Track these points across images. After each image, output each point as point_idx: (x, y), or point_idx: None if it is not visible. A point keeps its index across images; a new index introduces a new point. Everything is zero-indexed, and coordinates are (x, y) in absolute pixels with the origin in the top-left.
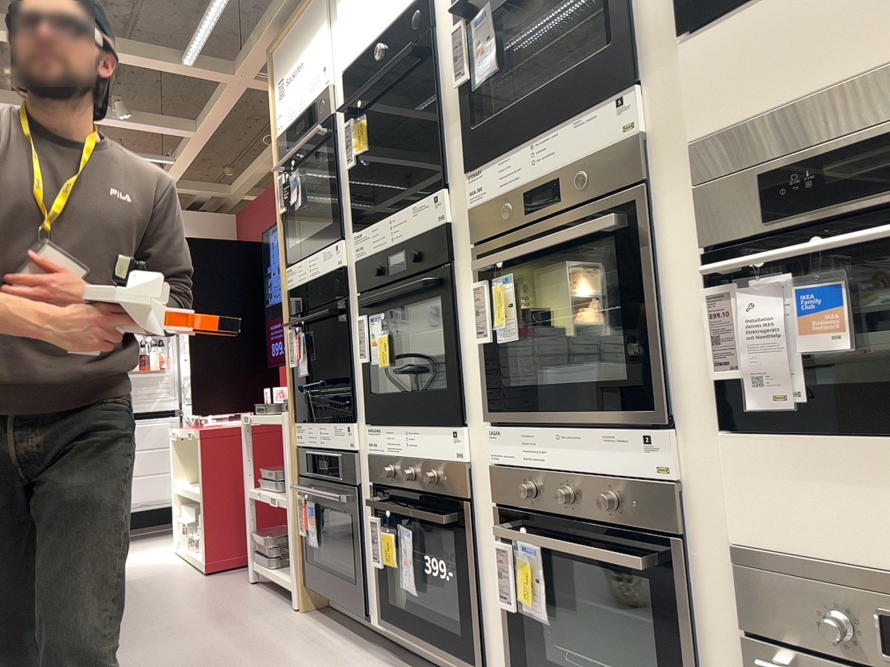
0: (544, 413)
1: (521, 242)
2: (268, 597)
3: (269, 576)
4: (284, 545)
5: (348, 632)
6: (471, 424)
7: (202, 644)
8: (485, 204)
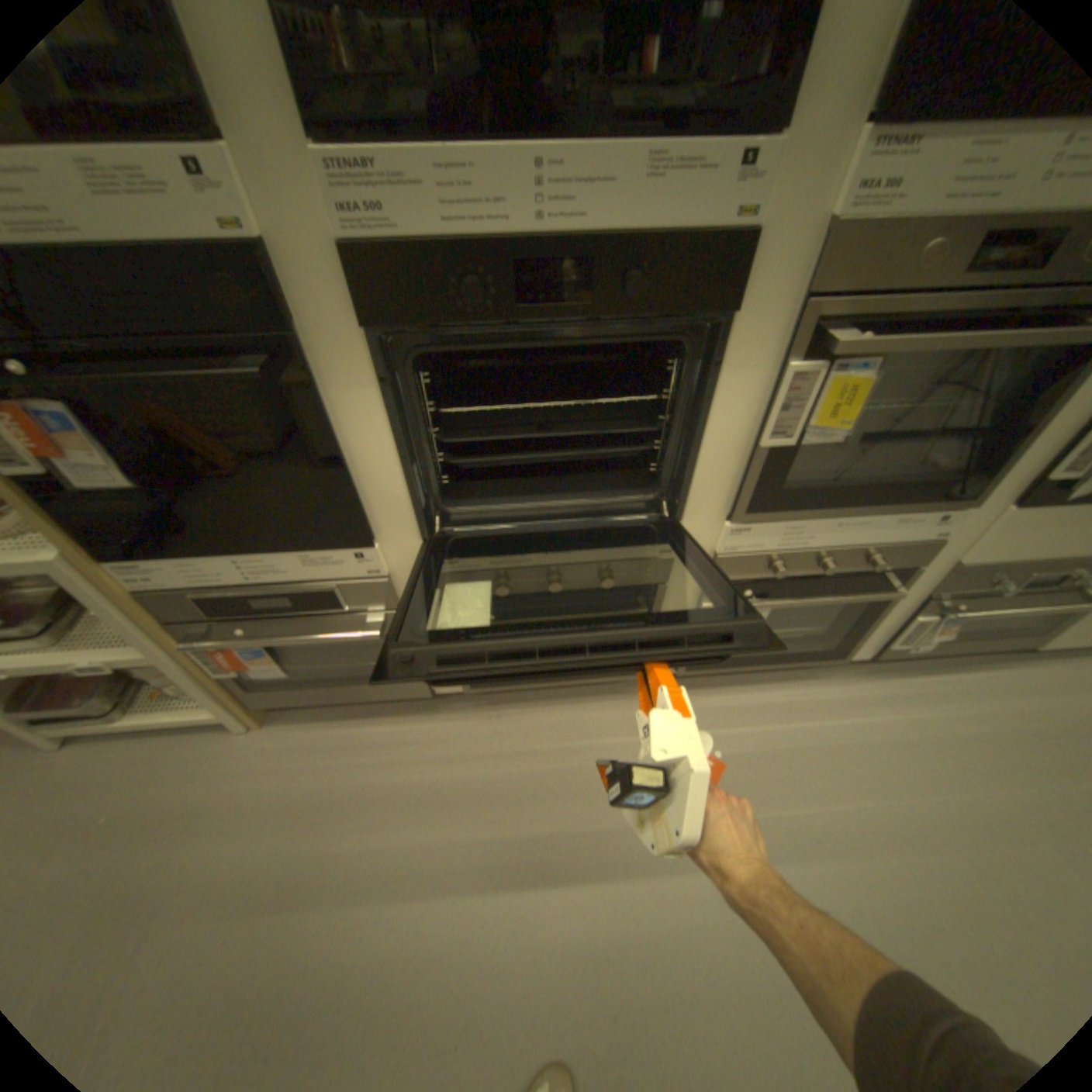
0: (836, 508)
1: (924, 315)
2: (147, 746)
3: (121, 729)
4: (130, 691)
5: (369, 708)
6: (687, 521)
7: (220, 880)
8: (886, 222)
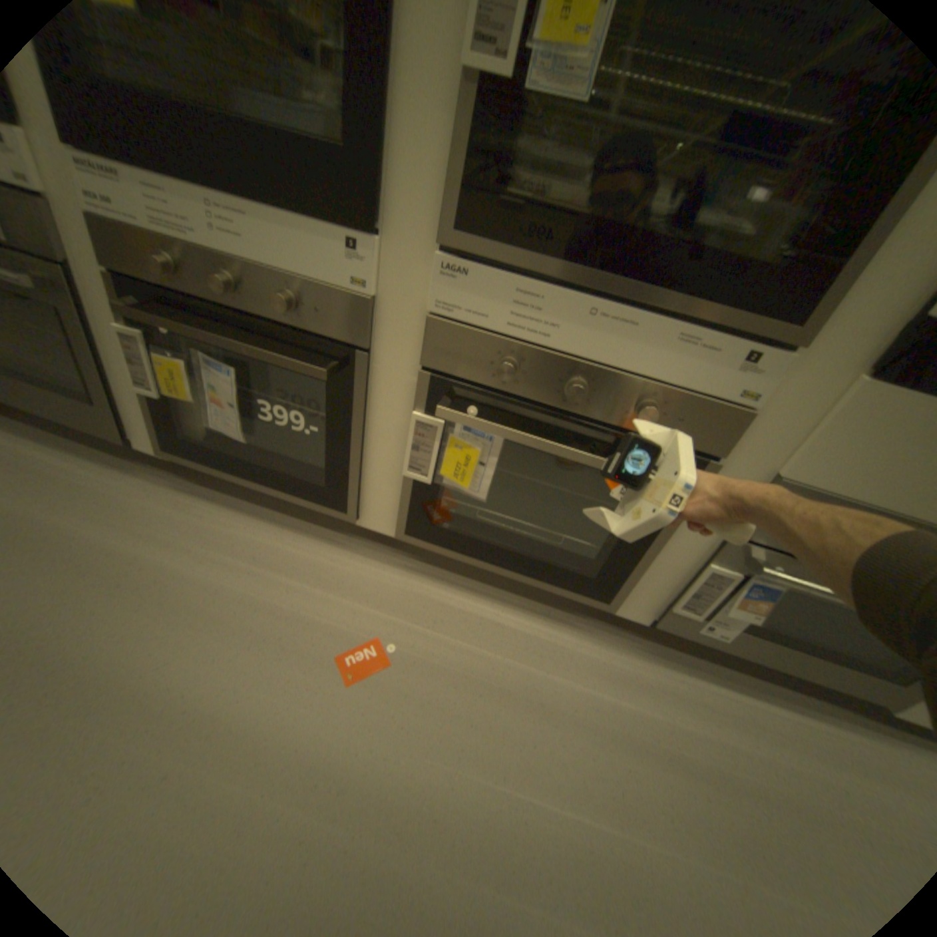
0: (586, 265)
1: None
2: None
3: None
4: None
5: (80, 446)
6: (390, 231)
7: None
8: None
